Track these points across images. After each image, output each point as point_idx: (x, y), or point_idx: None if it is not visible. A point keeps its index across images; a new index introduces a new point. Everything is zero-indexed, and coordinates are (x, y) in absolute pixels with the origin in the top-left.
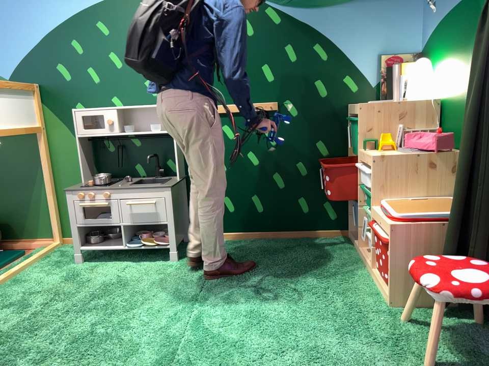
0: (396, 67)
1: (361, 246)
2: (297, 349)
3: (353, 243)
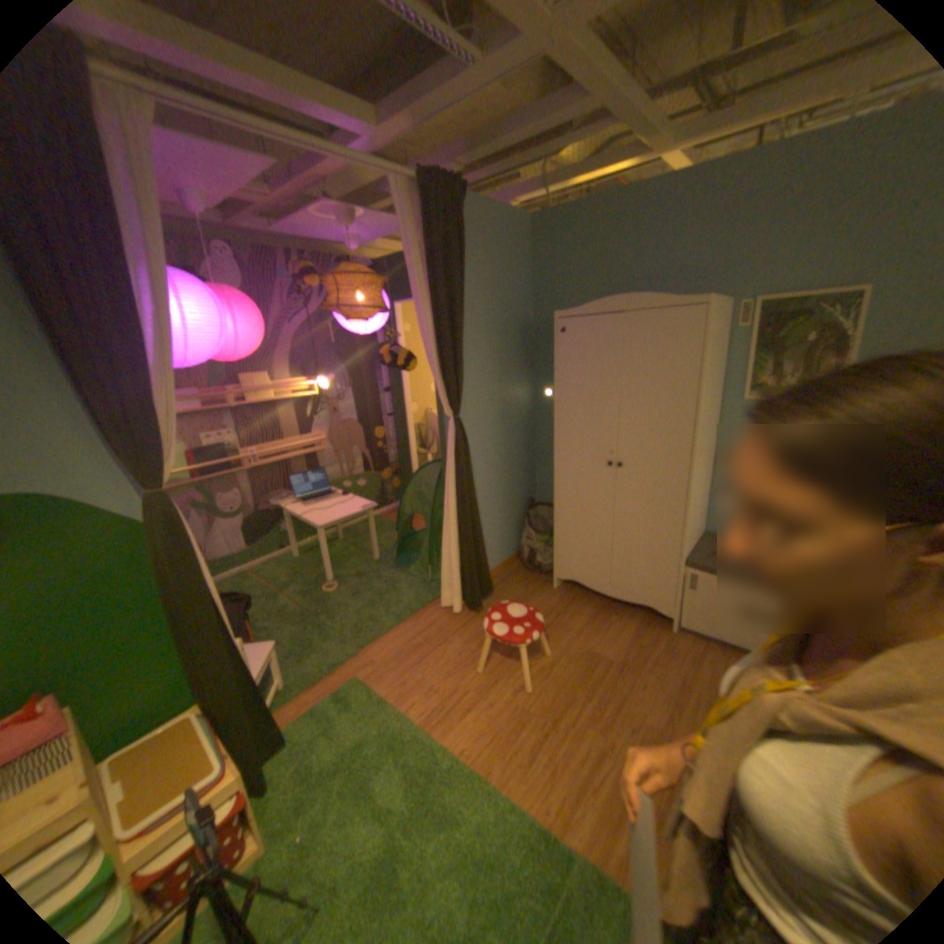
0: None
1: None
2: (403, 868)
3: None
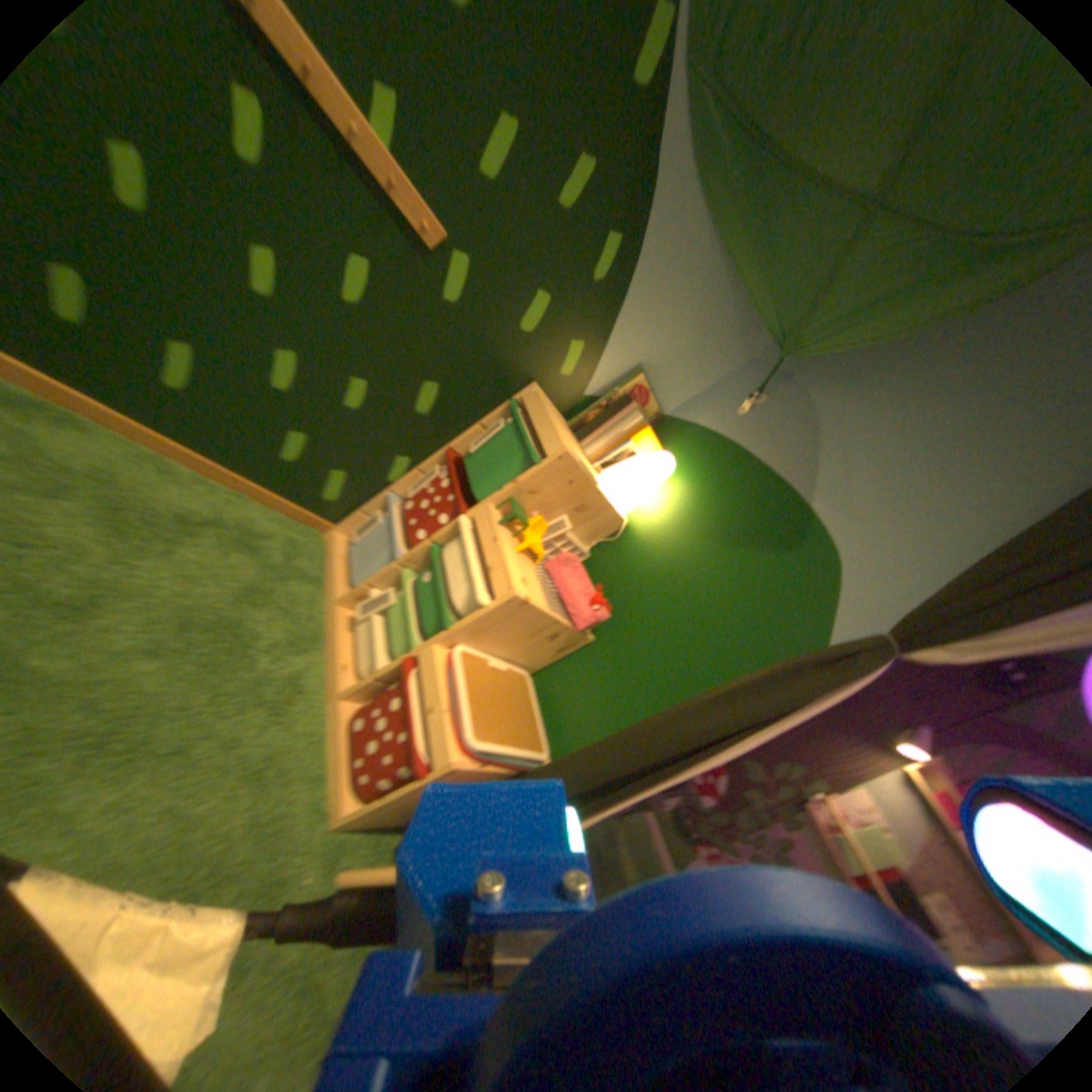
0: (635, 413)
1: (343, 603)
2: None
3: (330, 569)
